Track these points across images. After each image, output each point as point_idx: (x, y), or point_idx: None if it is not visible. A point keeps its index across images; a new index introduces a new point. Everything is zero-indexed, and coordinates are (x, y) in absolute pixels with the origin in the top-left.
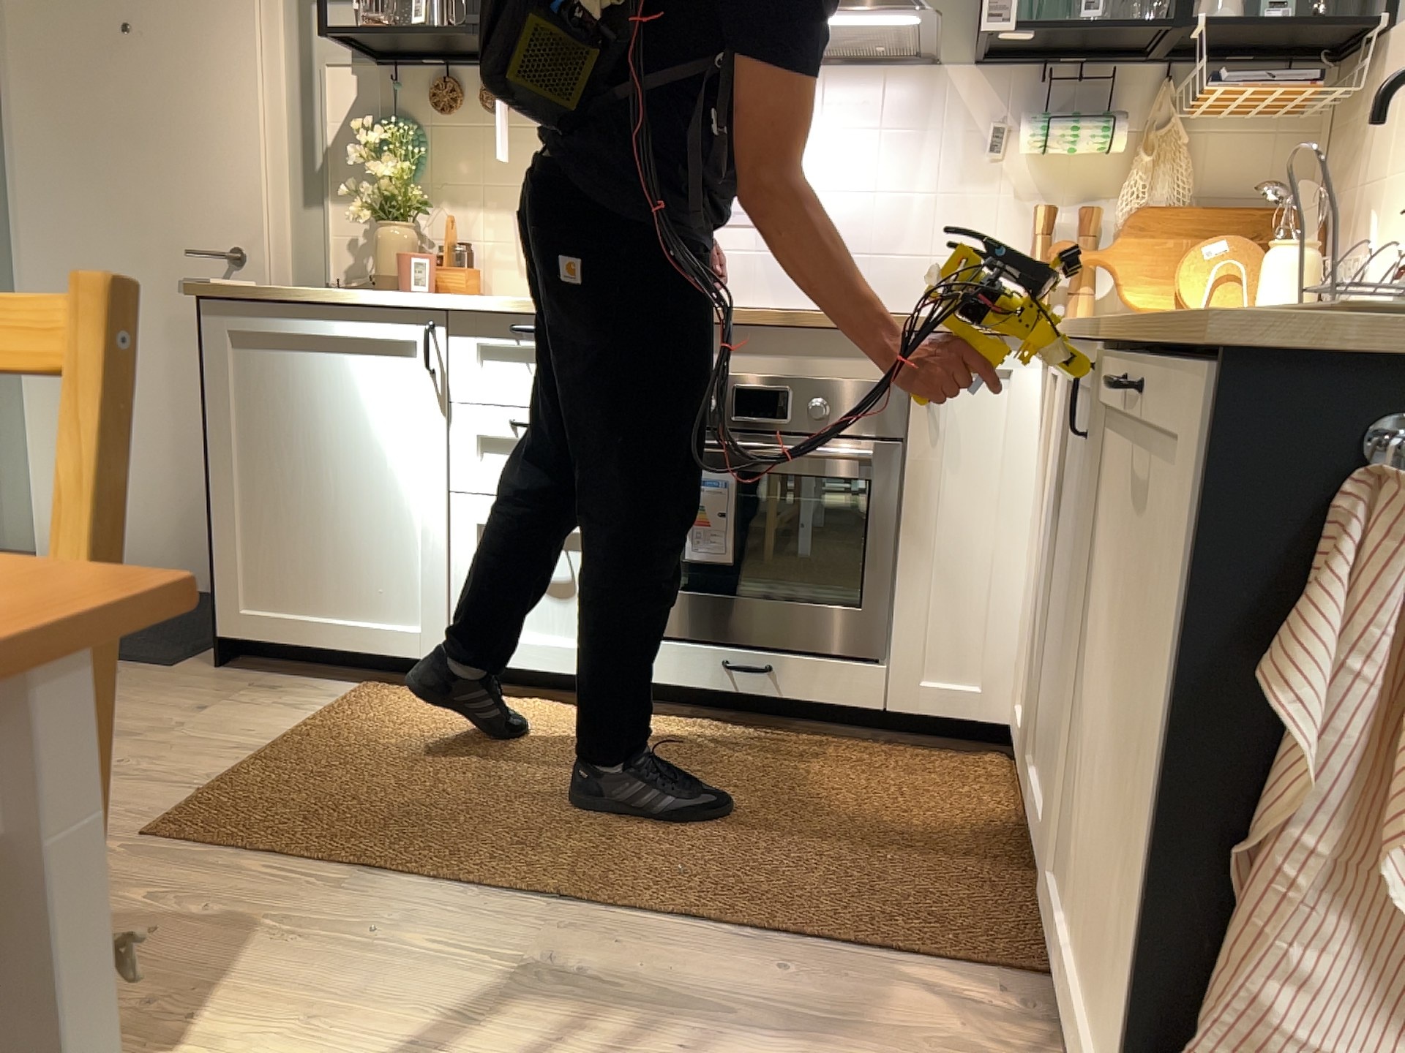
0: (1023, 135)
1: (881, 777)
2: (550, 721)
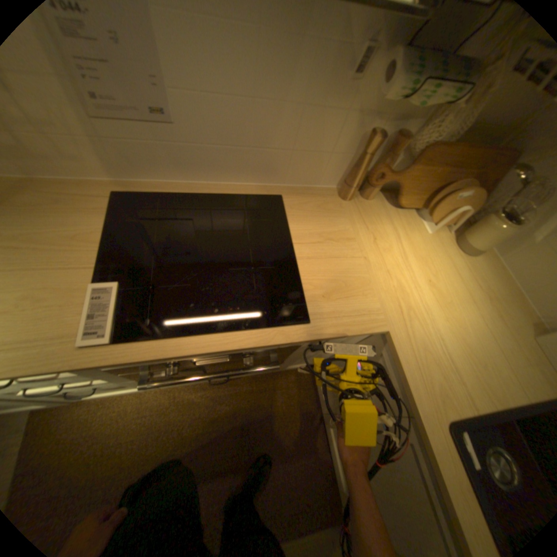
0: (400, 84)
1: (274, 400)
2: (140, 409)
